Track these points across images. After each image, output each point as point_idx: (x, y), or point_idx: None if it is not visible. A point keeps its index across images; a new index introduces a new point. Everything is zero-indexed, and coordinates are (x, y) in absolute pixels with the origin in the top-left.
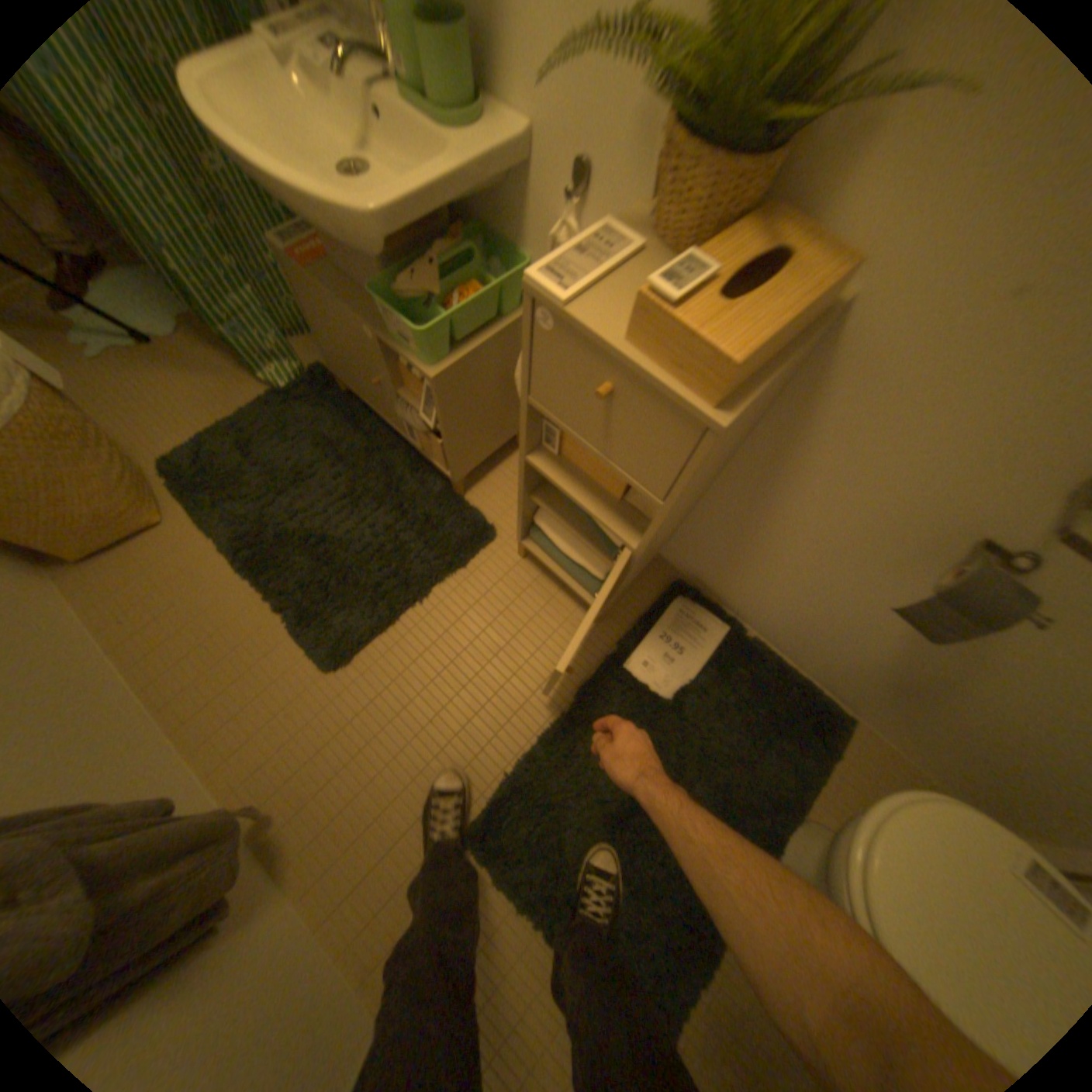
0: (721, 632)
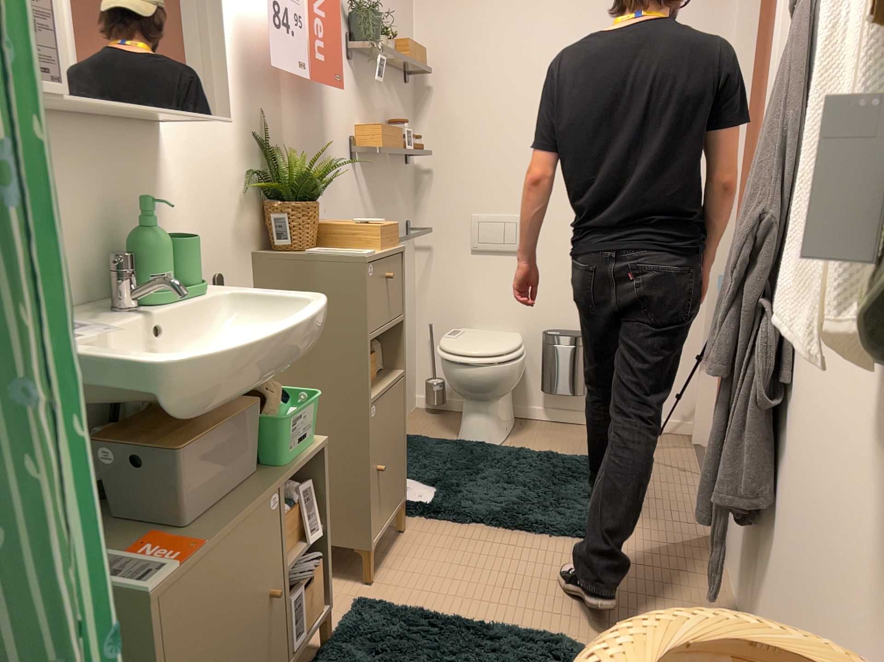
0: None
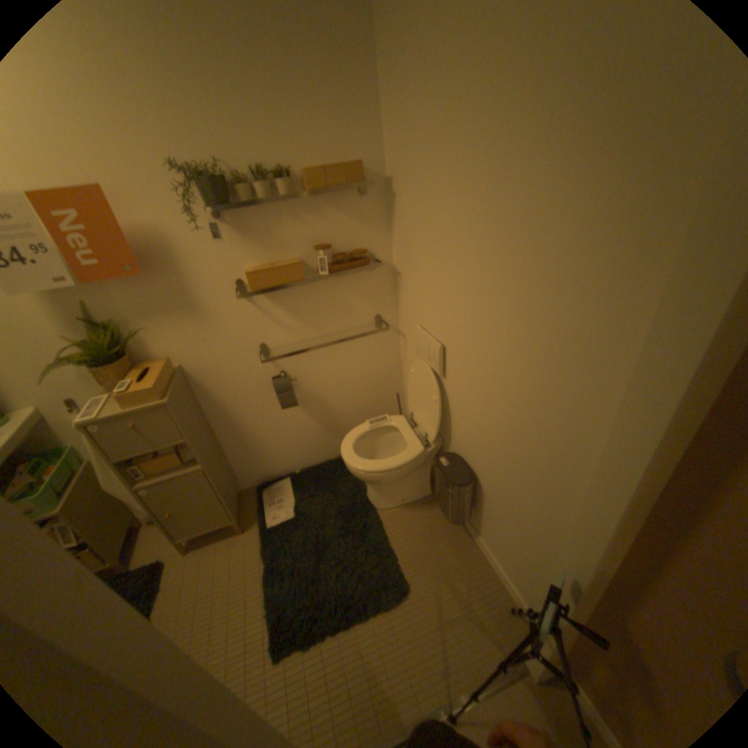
0: (287, 482)
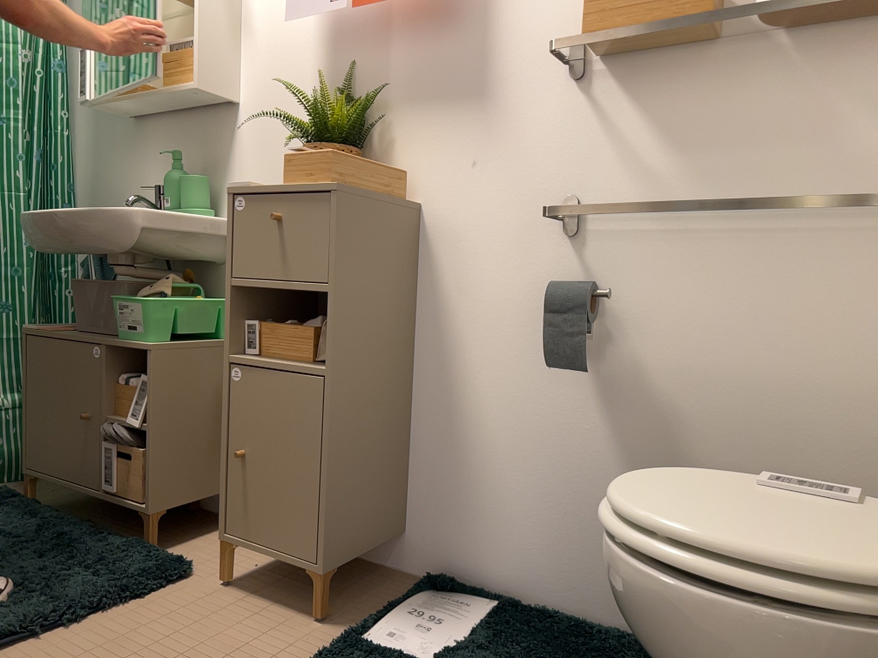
0: (486, 606)
